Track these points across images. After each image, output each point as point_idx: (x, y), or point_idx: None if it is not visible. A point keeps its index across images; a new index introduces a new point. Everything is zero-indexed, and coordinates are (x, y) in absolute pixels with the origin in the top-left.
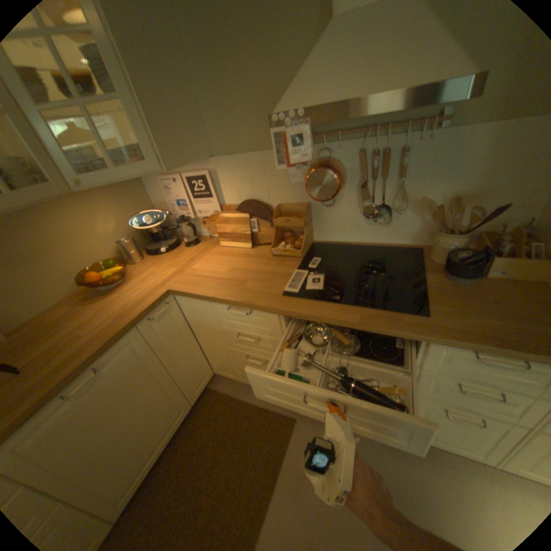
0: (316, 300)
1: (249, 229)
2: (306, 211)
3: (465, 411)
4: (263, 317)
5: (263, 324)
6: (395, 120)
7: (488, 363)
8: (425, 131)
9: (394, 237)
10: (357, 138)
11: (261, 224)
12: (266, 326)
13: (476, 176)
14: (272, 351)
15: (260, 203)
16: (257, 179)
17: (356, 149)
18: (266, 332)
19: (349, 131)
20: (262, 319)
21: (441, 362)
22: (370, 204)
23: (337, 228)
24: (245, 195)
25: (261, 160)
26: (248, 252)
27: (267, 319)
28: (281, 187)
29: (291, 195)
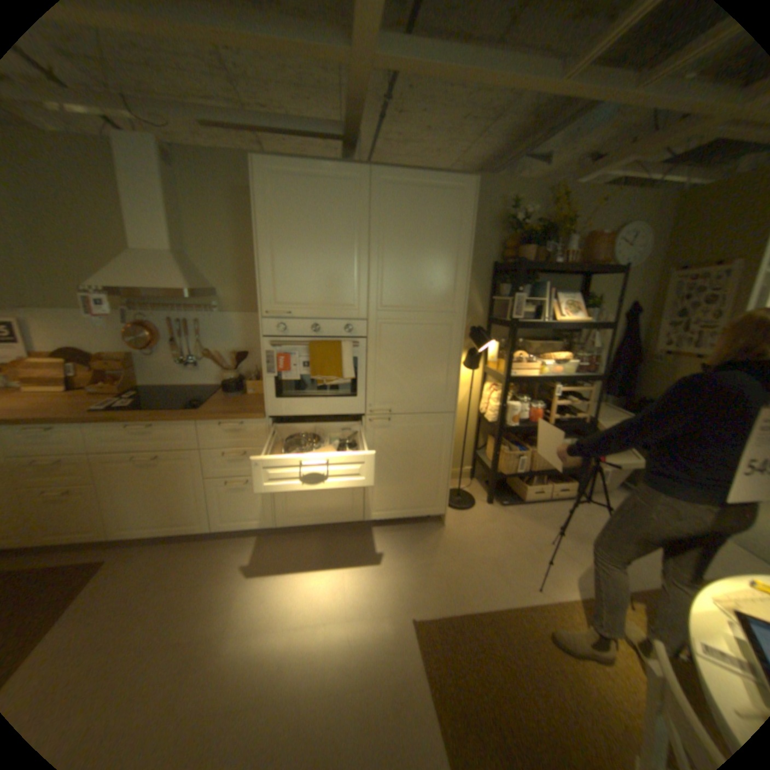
0: (117, 412)
1: (61, 374)
2: (124, 358)
3: (234, 478)
4: (63, 435)
5: (63, 443)
6: (185, 305)
7: (226, 430)
8: (203, 313)
9: (202, 380)
10: (162, 311)
11: (77, 370)
12: (66, 445)
13: (238, 341)
14: (73, 477)
15: (78, 352)
16: (74, 332)
17: (162, 318)
18: (66, 453)
19: (154, 307)
20: (61, 437)
21: (205, 438)
22: (181, 356)
23: (156, 374)
24: (60, 346)
25: (80, 318)
26: (57, 395)
27: (68, 436)
28: (101, 340)
29: (111, 347)
